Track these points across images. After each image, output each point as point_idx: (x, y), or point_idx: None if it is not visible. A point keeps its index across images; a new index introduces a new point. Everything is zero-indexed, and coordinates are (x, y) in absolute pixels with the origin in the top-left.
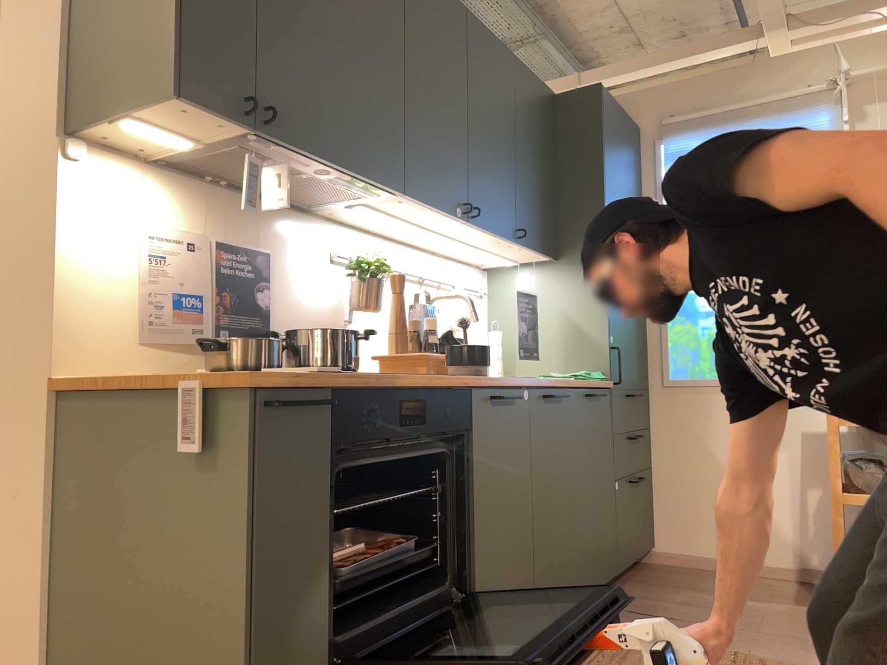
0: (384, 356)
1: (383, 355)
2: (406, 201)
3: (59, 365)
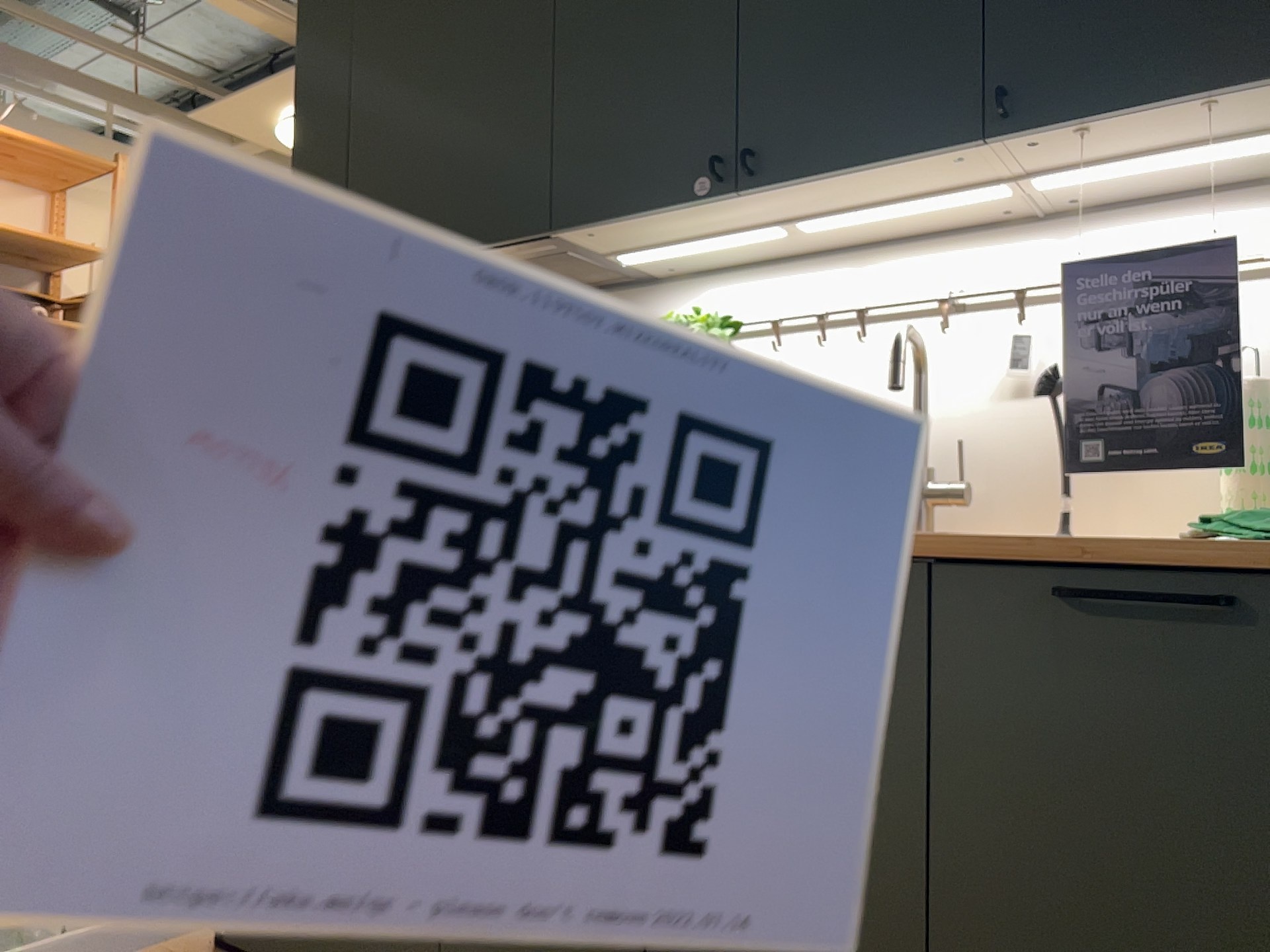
0: None
1: None
2: (595, 231)
3: None
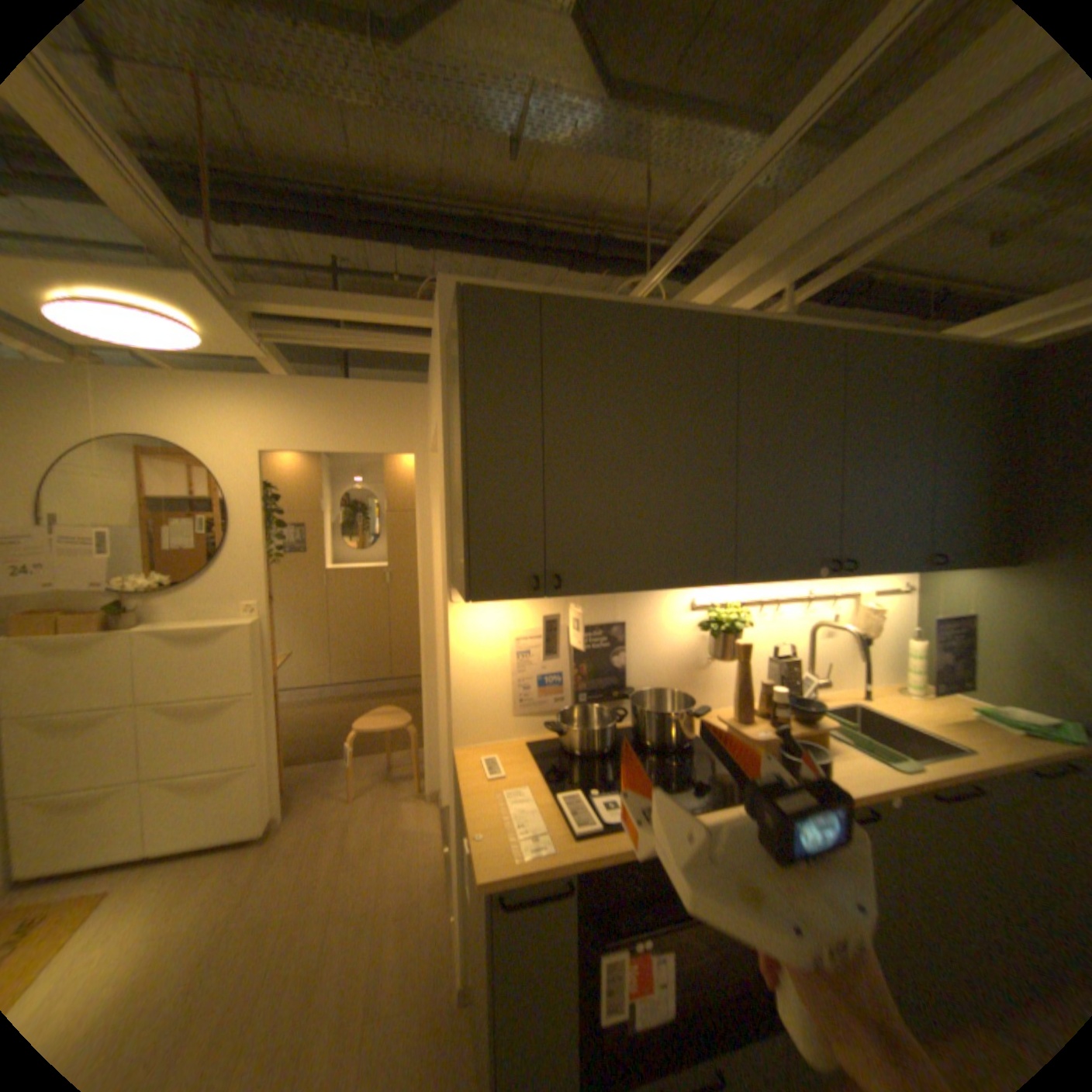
0: (726, 723)
1: (728, 718)
2: (744, 581)
3: (457, 741)
